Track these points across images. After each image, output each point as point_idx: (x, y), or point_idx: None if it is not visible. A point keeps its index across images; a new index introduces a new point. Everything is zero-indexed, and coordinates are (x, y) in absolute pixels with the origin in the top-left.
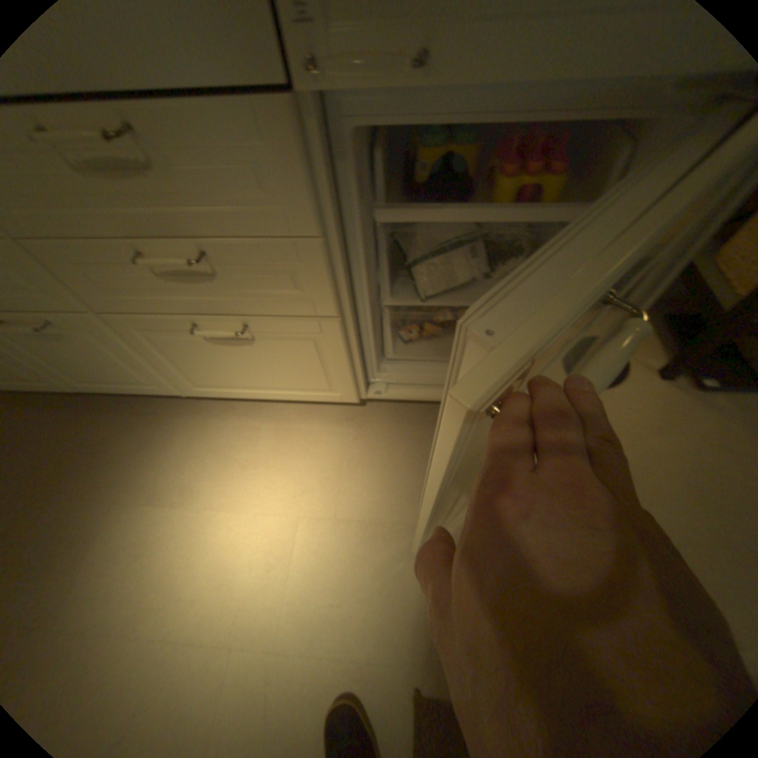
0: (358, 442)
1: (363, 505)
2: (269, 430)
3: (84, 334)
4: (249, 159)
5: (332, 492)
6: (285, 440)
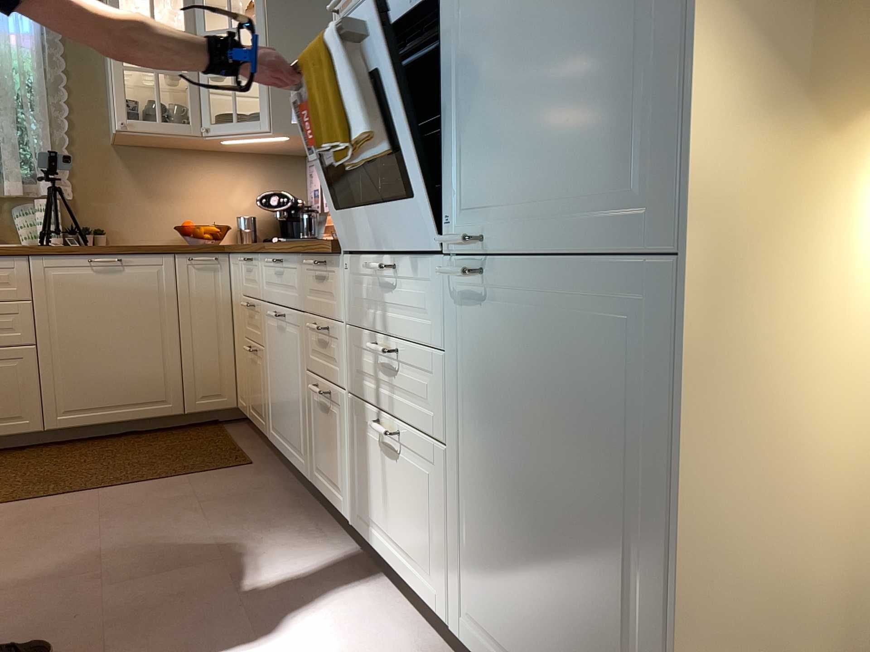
0: None
1: None
2: (369, 611)
3: (338, 411)
4: (430, 288)
5: None
6: (365, 628)
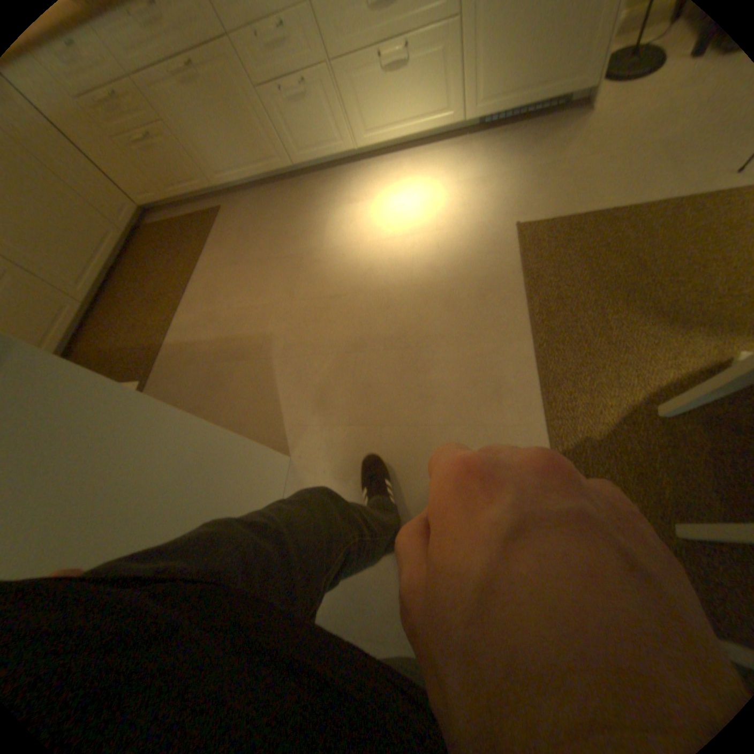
0: (464, 149)
1: (473, 171)
2: (406, 160)
3: (314, 85)
4: None
5: (452, 172)
6: (417, 161)
